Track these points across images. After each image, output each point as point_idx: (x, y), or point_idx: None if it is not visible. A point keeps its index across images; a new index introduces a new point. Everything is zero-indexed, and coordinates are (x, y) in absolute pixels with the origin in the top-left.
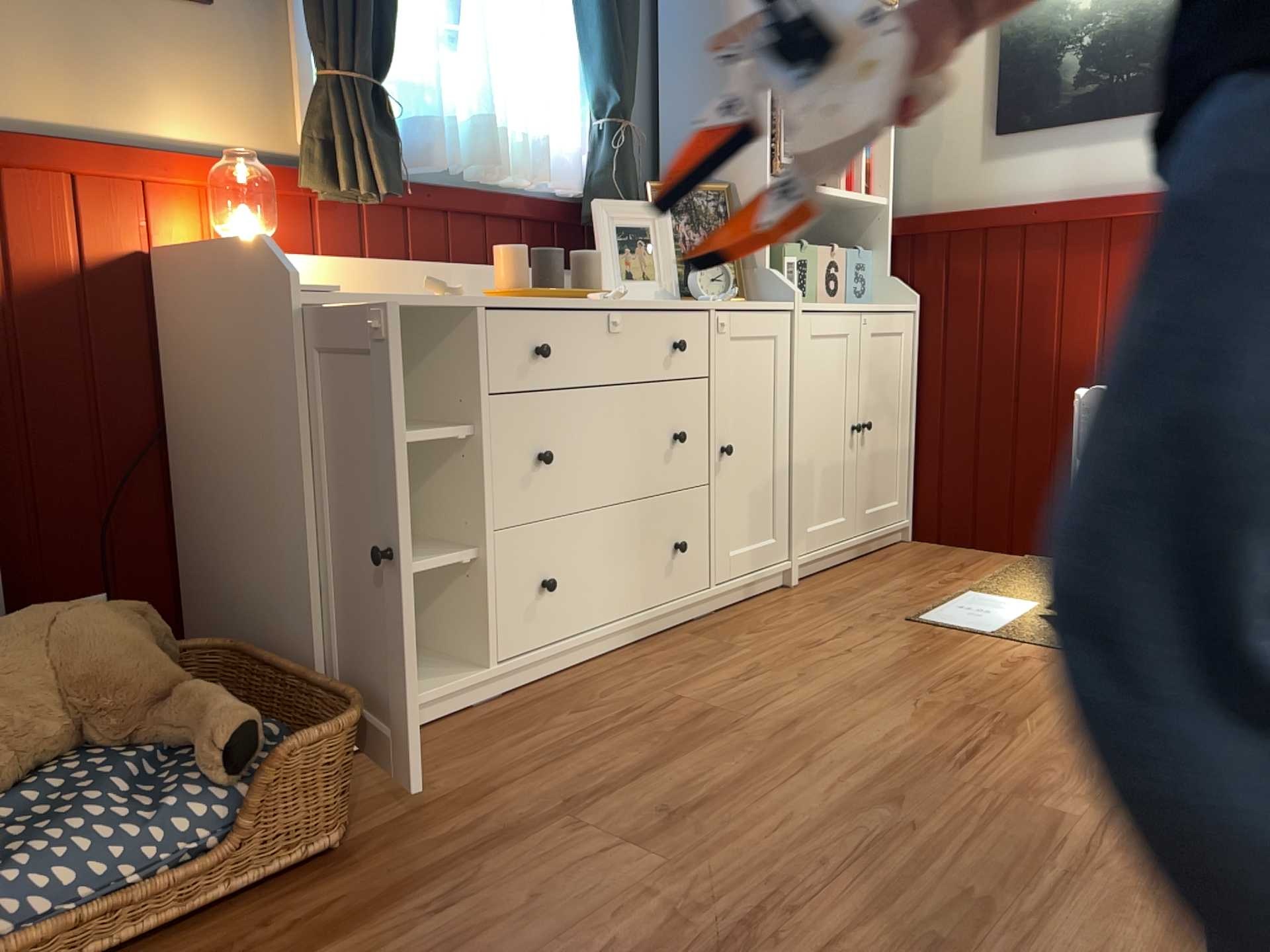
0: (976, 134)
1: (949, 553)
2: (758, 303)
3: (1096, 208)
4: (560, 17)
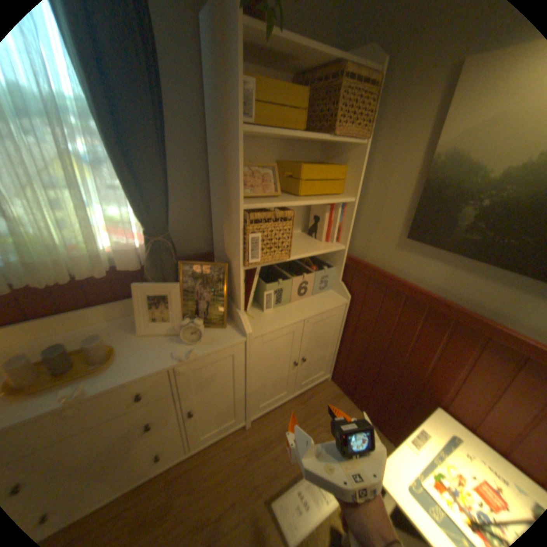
0: (398, 231)
1: (337, 404)
2: (226, 337)
3: (453, 313)
4: (110, 174)
